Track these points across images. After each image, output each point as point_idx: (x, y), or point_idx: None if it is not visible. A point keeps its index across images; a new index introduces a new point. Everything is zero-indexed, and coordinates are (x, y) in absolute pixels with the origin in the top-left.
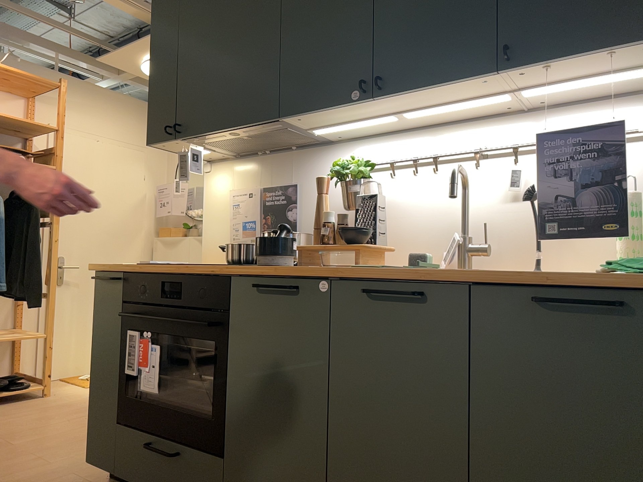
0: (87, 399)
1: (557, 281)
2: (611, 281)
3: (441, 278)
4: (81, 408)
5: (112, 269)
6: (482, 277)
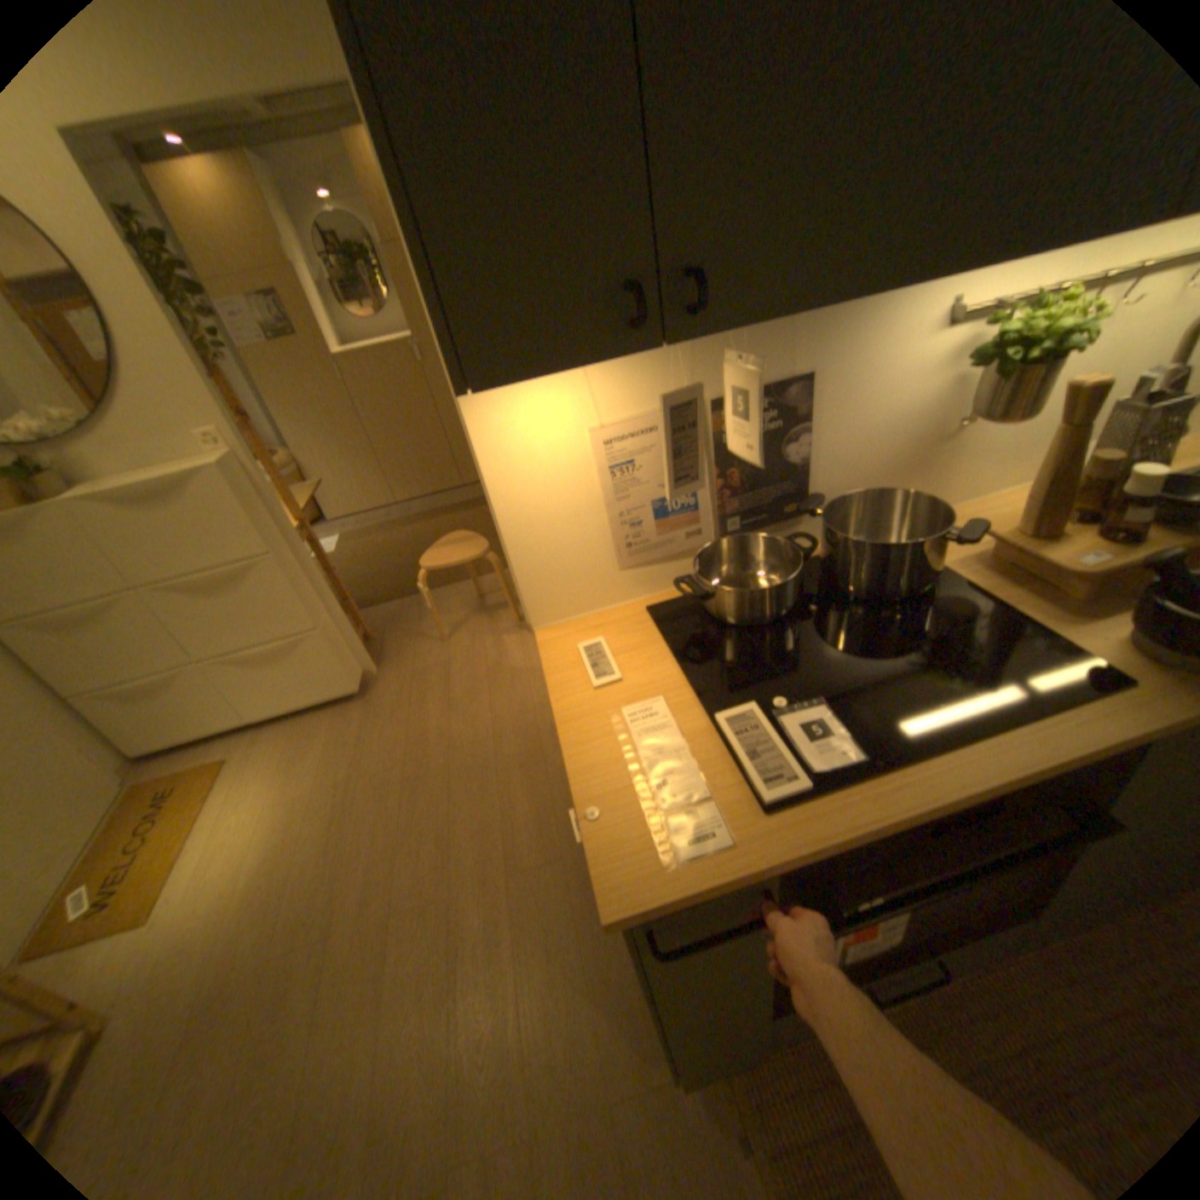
0: (221, 944)
1: None
2: None
3: None
4: (264, 974)
5: (739, 883)
6: None
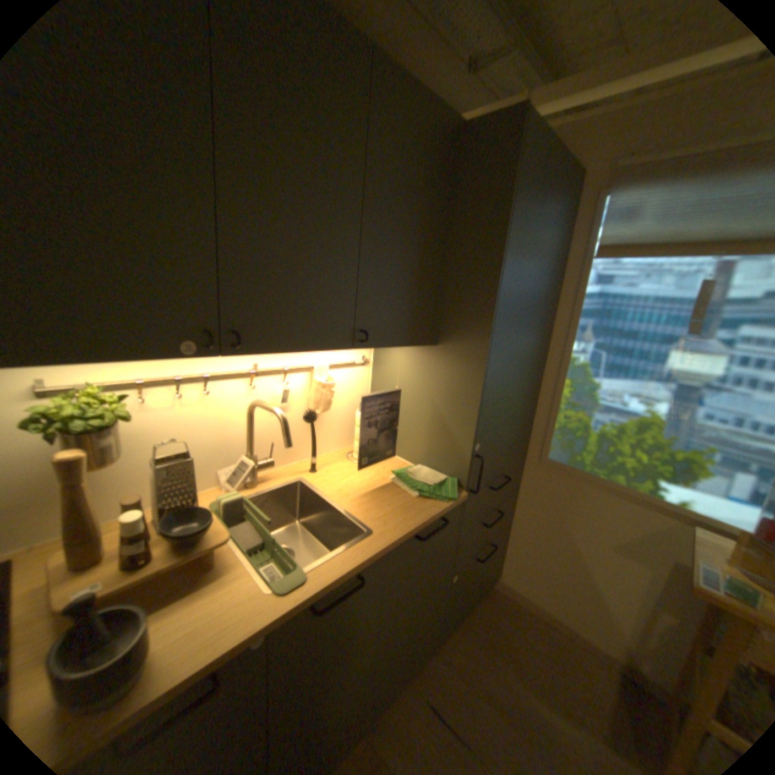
0: None
1: (427, 524)
2: (445, 513)
3: (374, 559)
4: None
5: None
6: (398, 543)
